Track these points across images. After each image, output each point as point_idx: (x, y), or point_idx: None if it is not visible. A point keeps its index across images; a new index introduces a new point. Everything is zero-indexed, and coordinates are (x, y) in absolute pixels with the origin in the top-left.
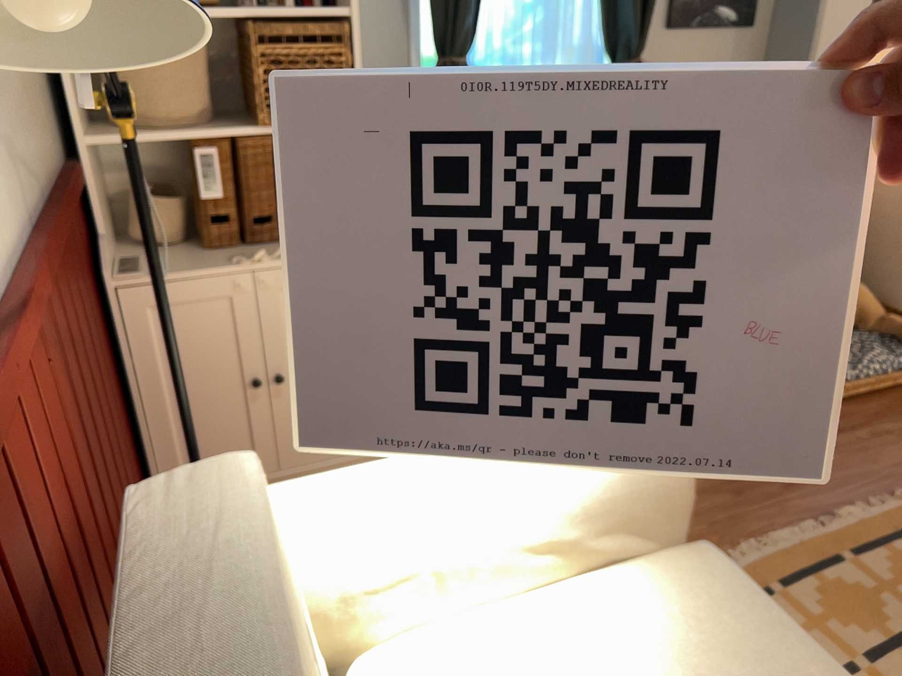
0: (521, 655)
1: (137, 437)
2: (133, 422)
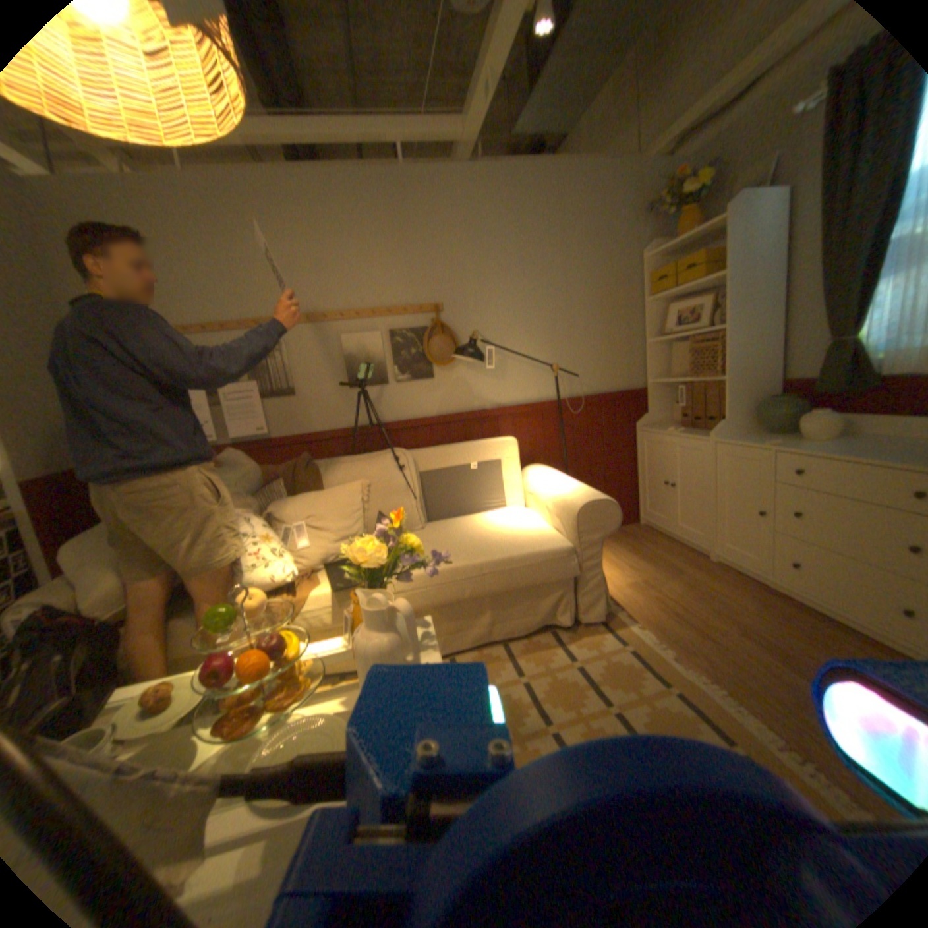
0: (520, 519)
1: (637, 486)
2: (637, 480)
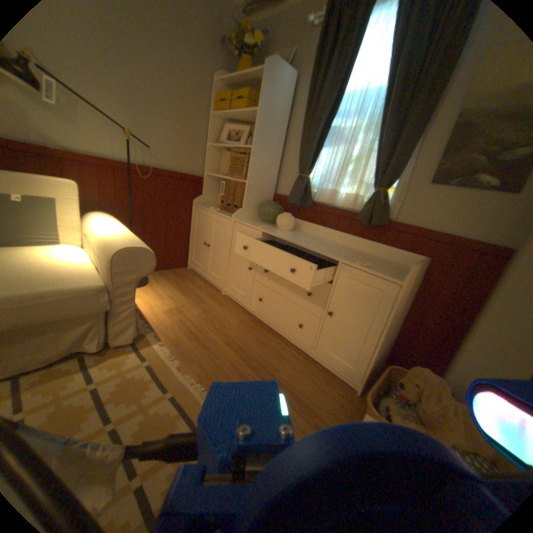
0: (65, 257)
1: (189, 244)
2: (189, 240)
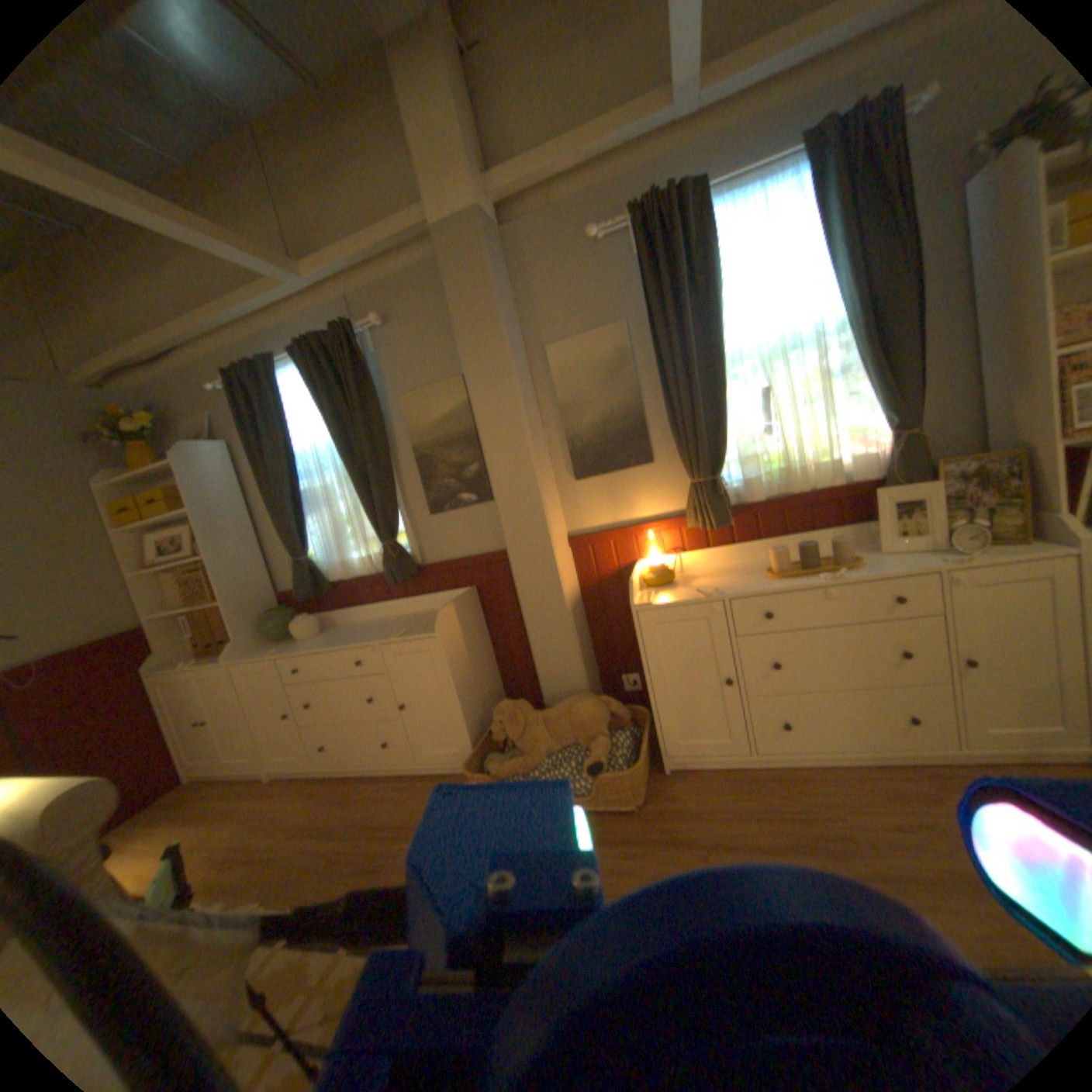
0: None
1: (164, 743)
2: (161, 735)
